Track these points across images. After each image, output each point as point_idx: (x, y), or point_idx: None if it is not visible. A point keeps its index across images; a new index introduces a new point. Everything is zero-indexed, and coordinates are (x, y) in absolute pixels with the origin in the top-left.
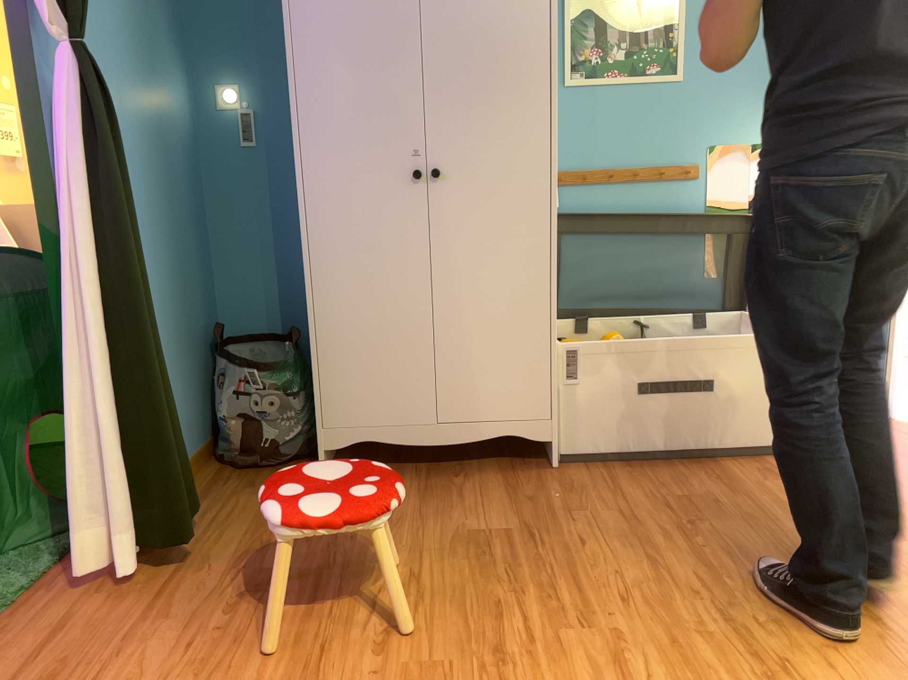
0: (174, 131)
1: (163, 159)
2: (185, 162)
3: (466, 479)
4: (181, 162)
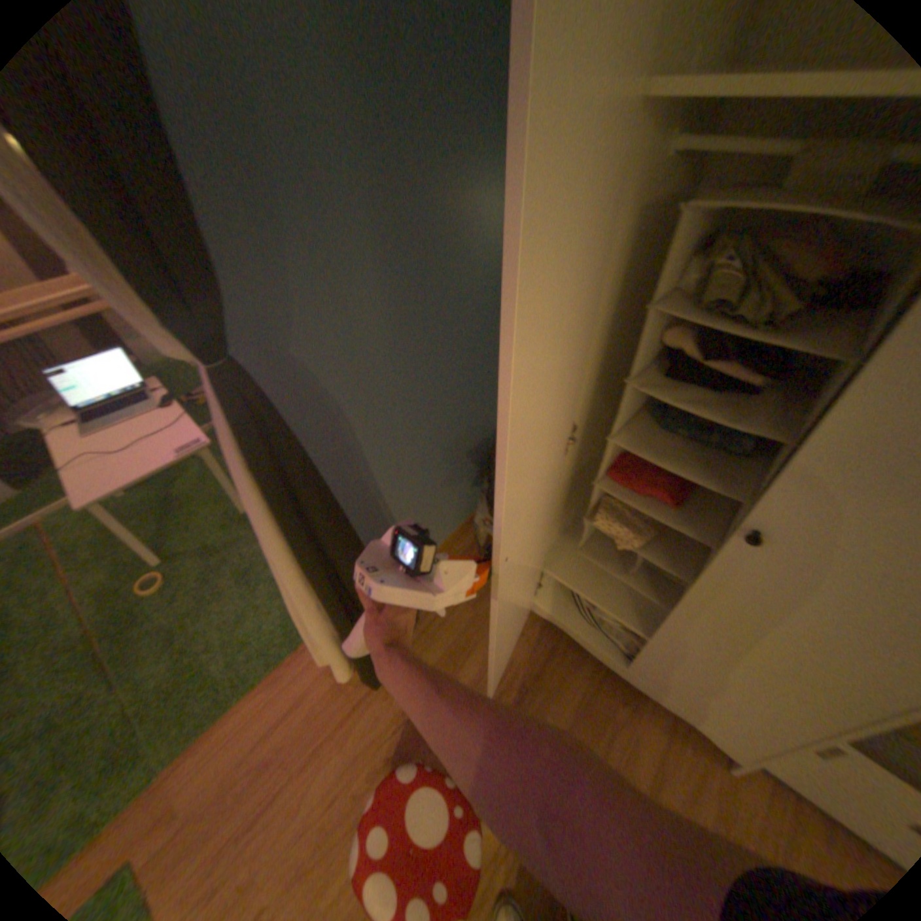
0: (467, 277)
1: (445, 324)
2: (483, 303)
3: (635, 726)
4: (475, 307)
